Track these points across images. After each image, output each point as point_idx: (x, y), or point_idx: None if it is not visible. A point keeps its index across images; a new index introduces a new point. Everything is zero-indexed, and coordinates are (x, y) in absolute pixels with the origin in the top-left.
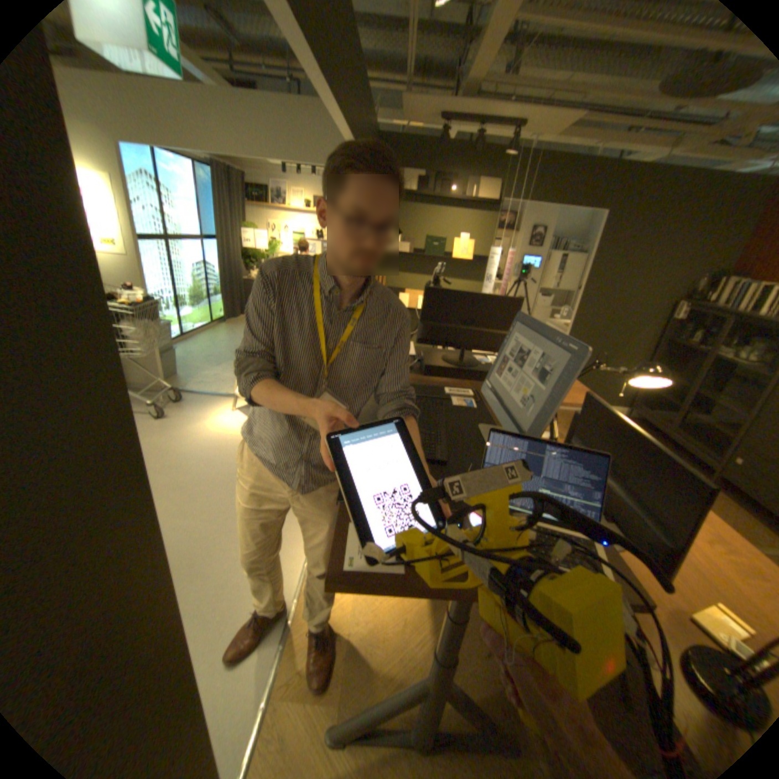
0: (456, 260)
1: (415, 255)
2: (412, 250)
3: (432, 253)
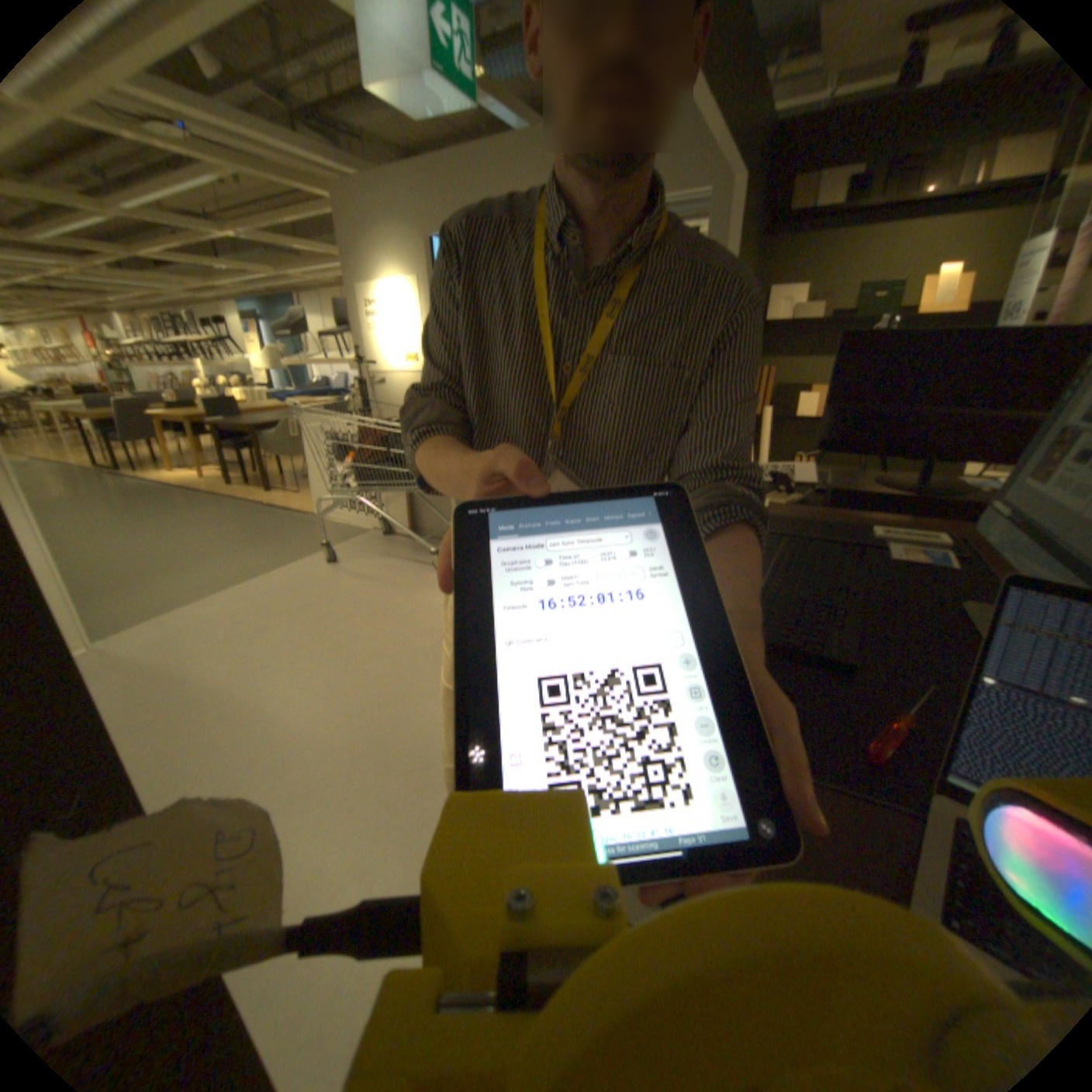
0: (928, 315)
1: (837, 318)
2: (830, 311)
3: (873, 309)
